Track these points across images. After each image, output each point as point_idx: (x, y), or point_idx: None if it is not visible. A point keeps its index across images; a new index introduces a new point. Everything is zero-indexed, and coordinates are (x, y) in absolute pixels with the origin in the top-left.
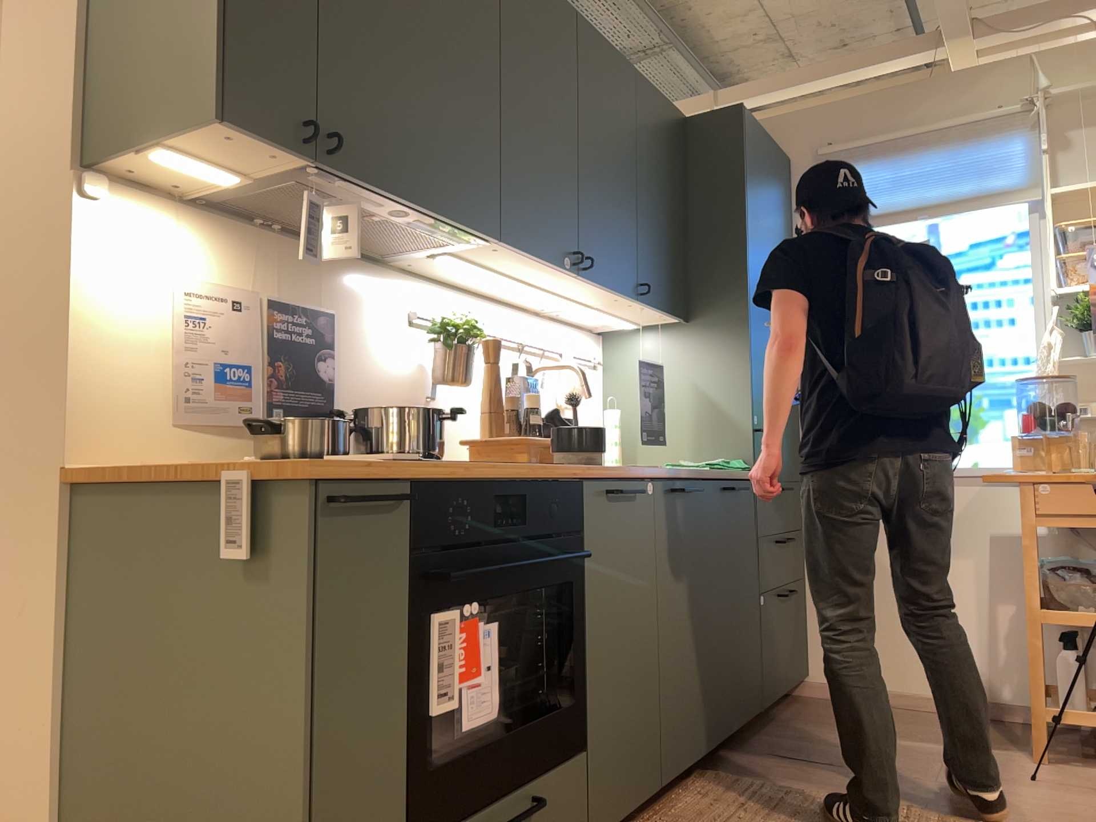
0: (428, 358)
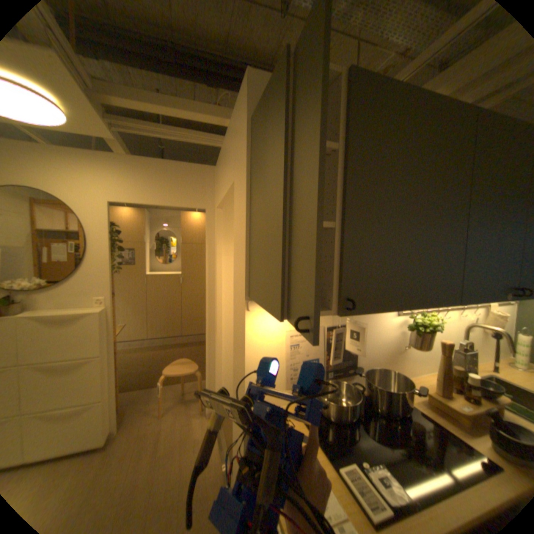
0: (407, 332)
